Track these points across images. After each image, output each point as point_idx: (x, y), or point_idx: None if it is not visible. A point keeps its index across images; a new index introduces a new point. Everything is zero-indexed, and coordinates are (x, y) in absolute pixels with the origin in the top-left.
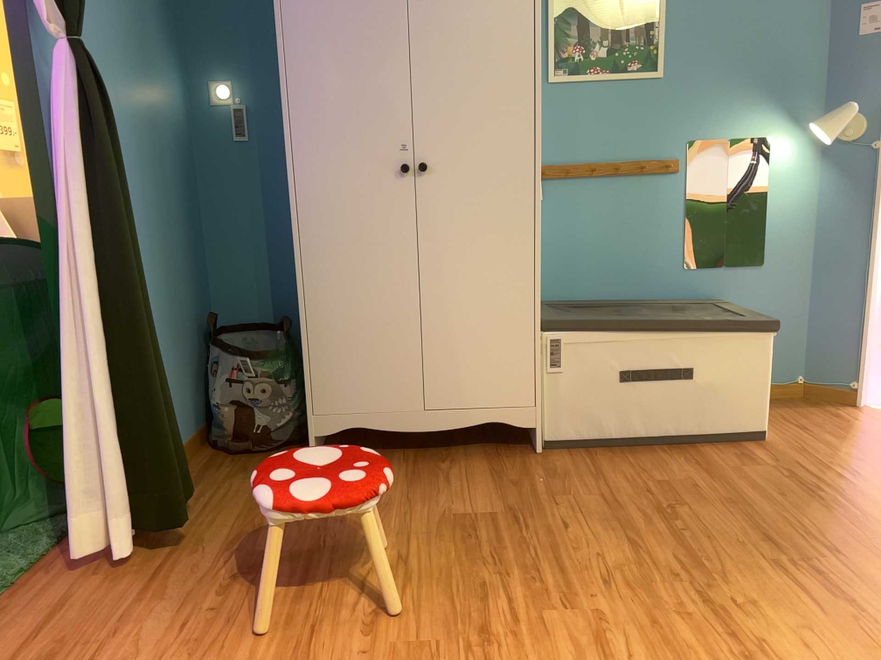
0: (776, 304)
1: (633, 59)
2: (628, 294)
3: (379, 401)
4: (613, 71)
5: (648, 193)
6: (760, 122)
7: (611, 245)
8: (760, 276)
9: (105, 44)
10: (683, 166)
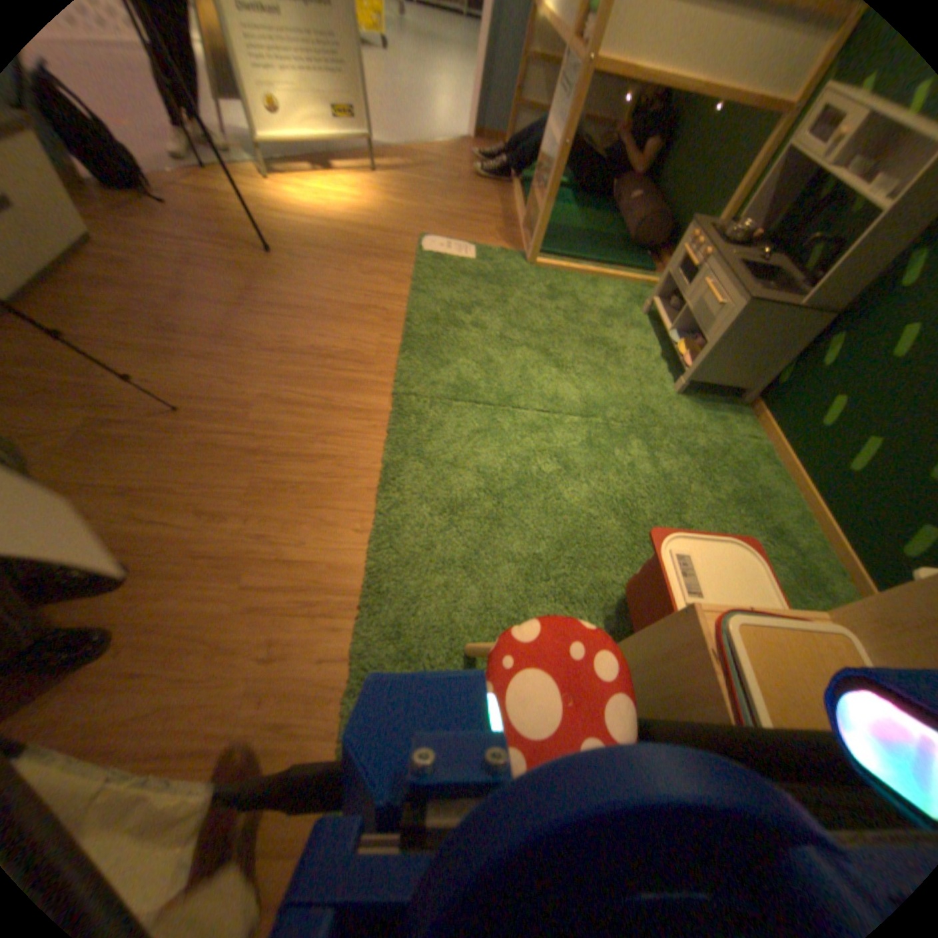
0: None
1: None
2: None
3: None
4: None
5: None
6: None
7: None
8: None
9: None
10: None
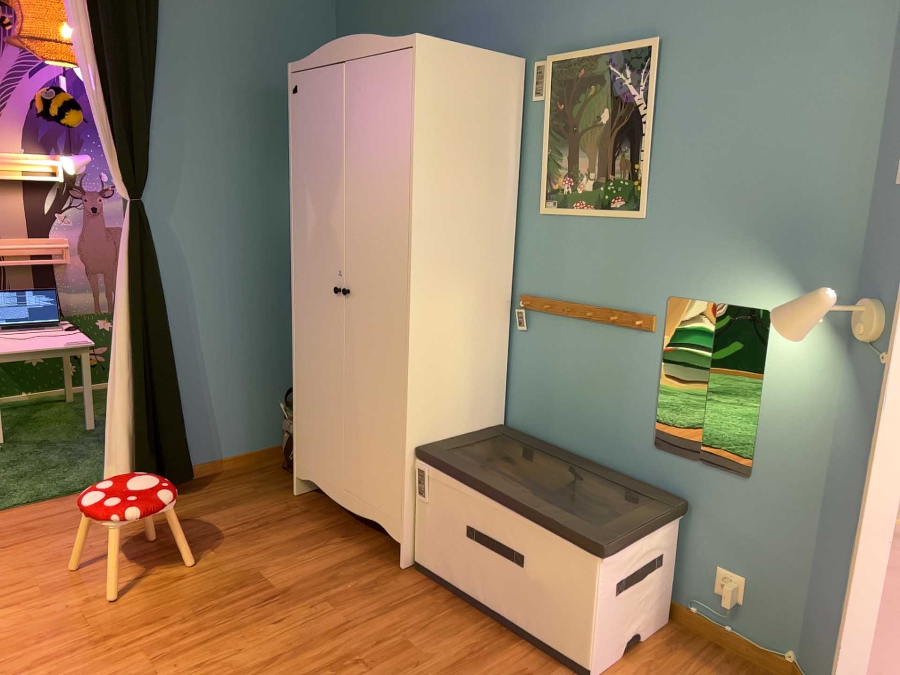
0: (764, 536)
1: (616, 194)
2: (595, 454)
3: (322, 468)
4: (597, 207)
5: (623, 347)
6: (759, 288)
7: (584, 394)
8: (745, 491)
9: (216, 182)
10: (662, 324)
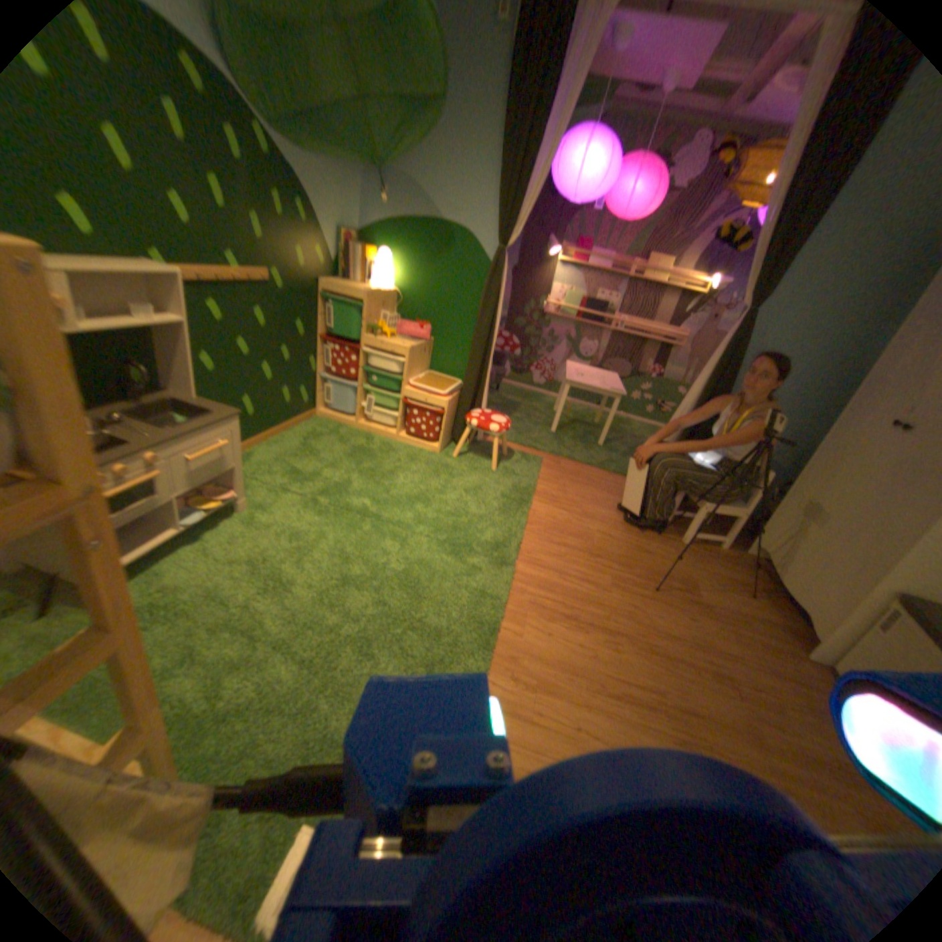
0: None
1: None
2: None
3: (778, 552)
4: None
5: None
6: None
7: None
8: None
9: (820, 311)
10: None
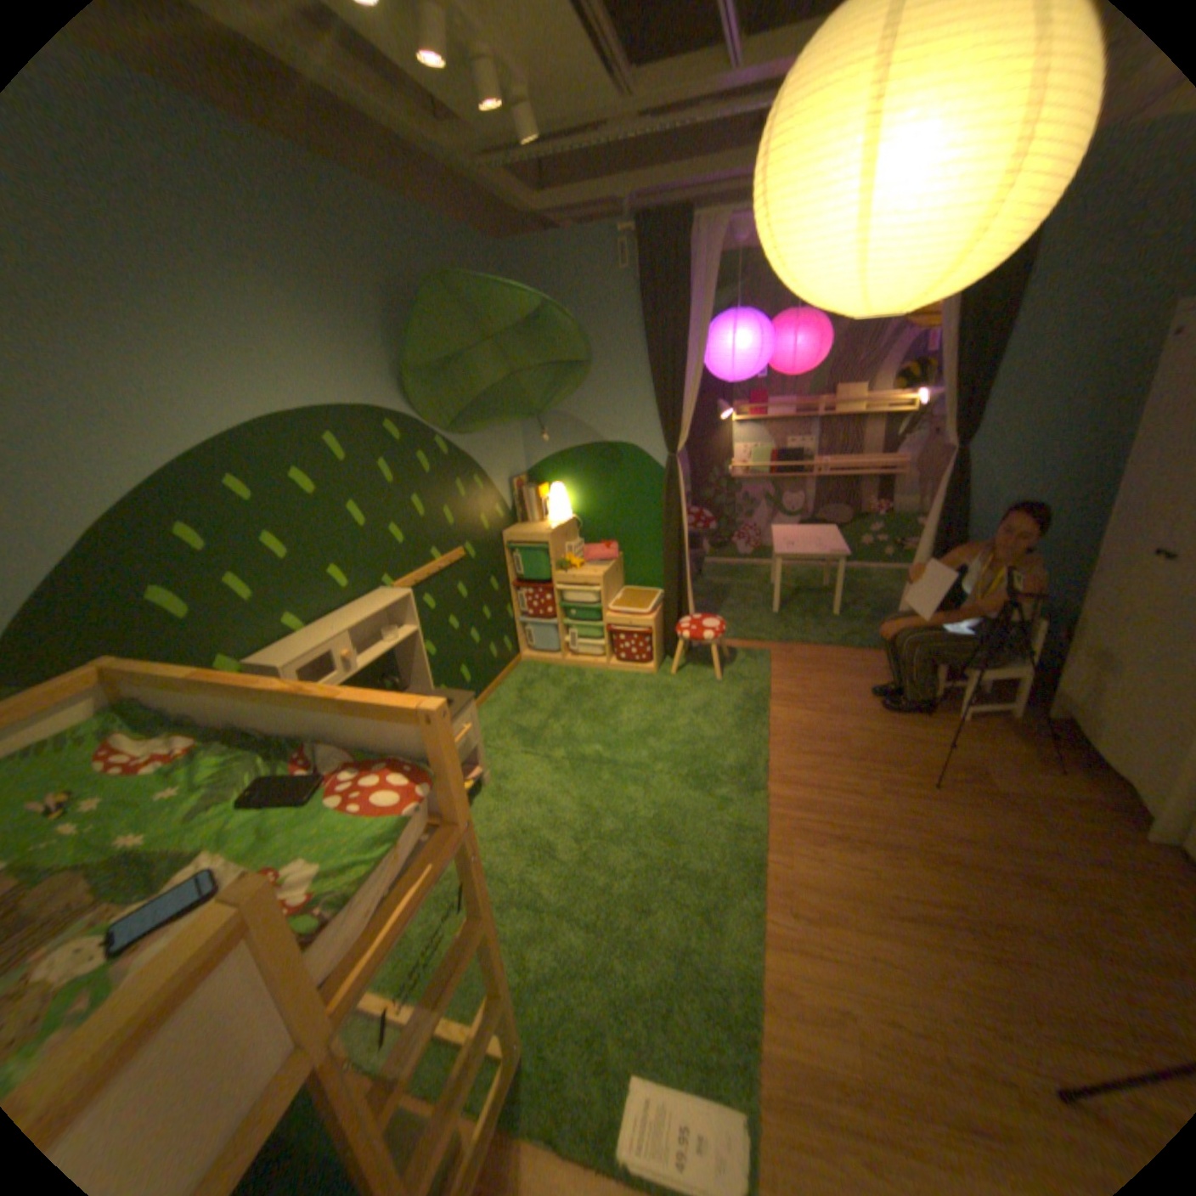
0: None
1: None
2: None
3: (1086, 712)
4: None
5: None
6: None
7: None
8: None
9: (1048, 427)
10: None
